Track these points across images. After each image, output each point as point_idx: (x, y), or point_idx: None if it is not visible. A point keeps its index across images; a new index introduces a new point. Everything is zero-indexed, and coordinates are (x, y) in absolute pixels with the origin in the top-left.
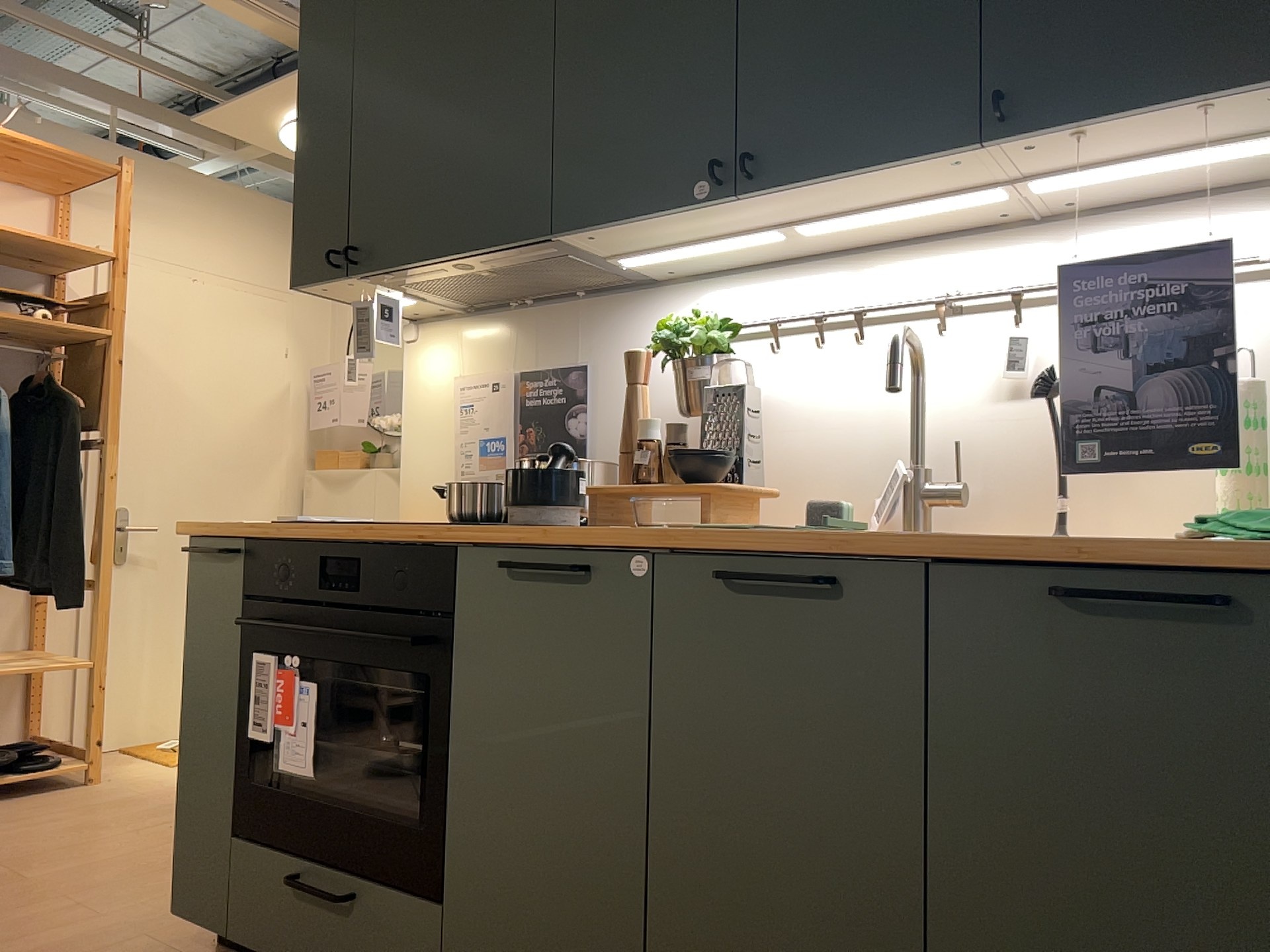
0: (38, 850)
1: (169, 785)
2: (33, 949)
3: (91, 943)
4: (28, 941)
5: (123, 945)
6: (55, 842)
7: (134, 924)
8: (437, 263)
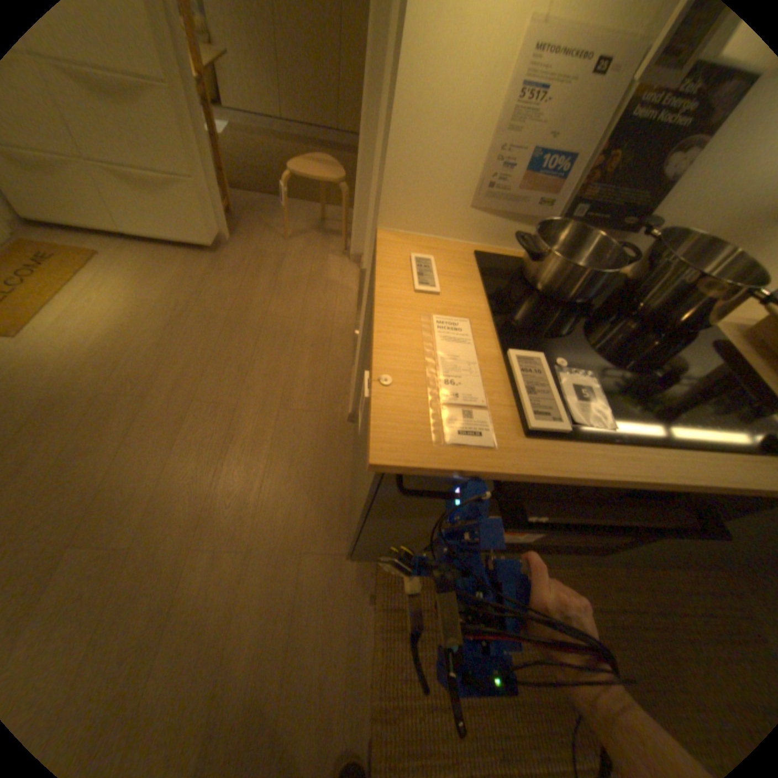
0: (79, 511)
1: (56, 369)
2: (254, 613)
3: (282, 582)
4: (239, 609)
5: (301, 570)
6: (76, 493)
7: (279, 547)
8: None
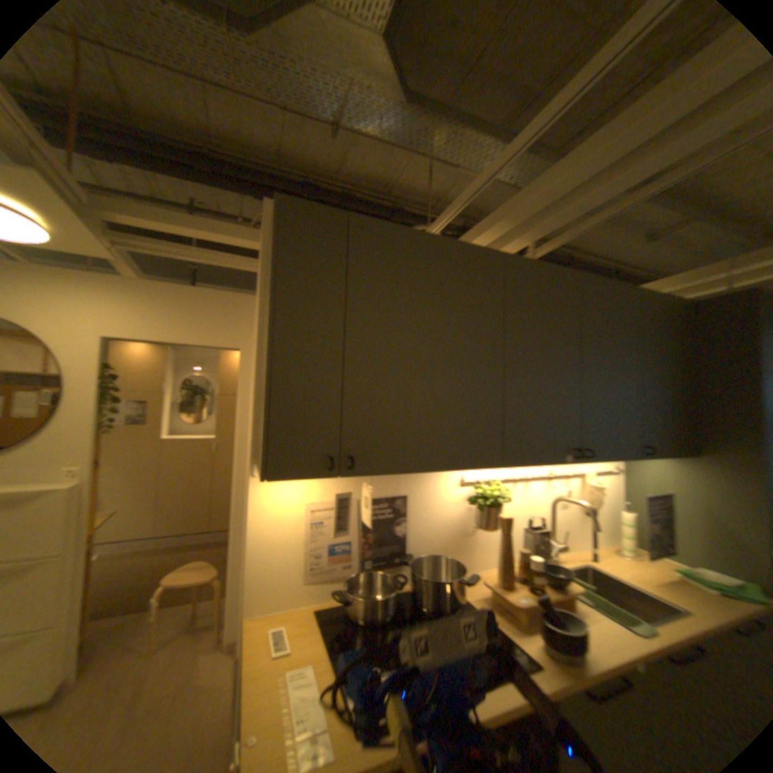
0: None
1: None
2: None
3: None
4: None
5: None
6: None
7: None
8: (416, 472)
